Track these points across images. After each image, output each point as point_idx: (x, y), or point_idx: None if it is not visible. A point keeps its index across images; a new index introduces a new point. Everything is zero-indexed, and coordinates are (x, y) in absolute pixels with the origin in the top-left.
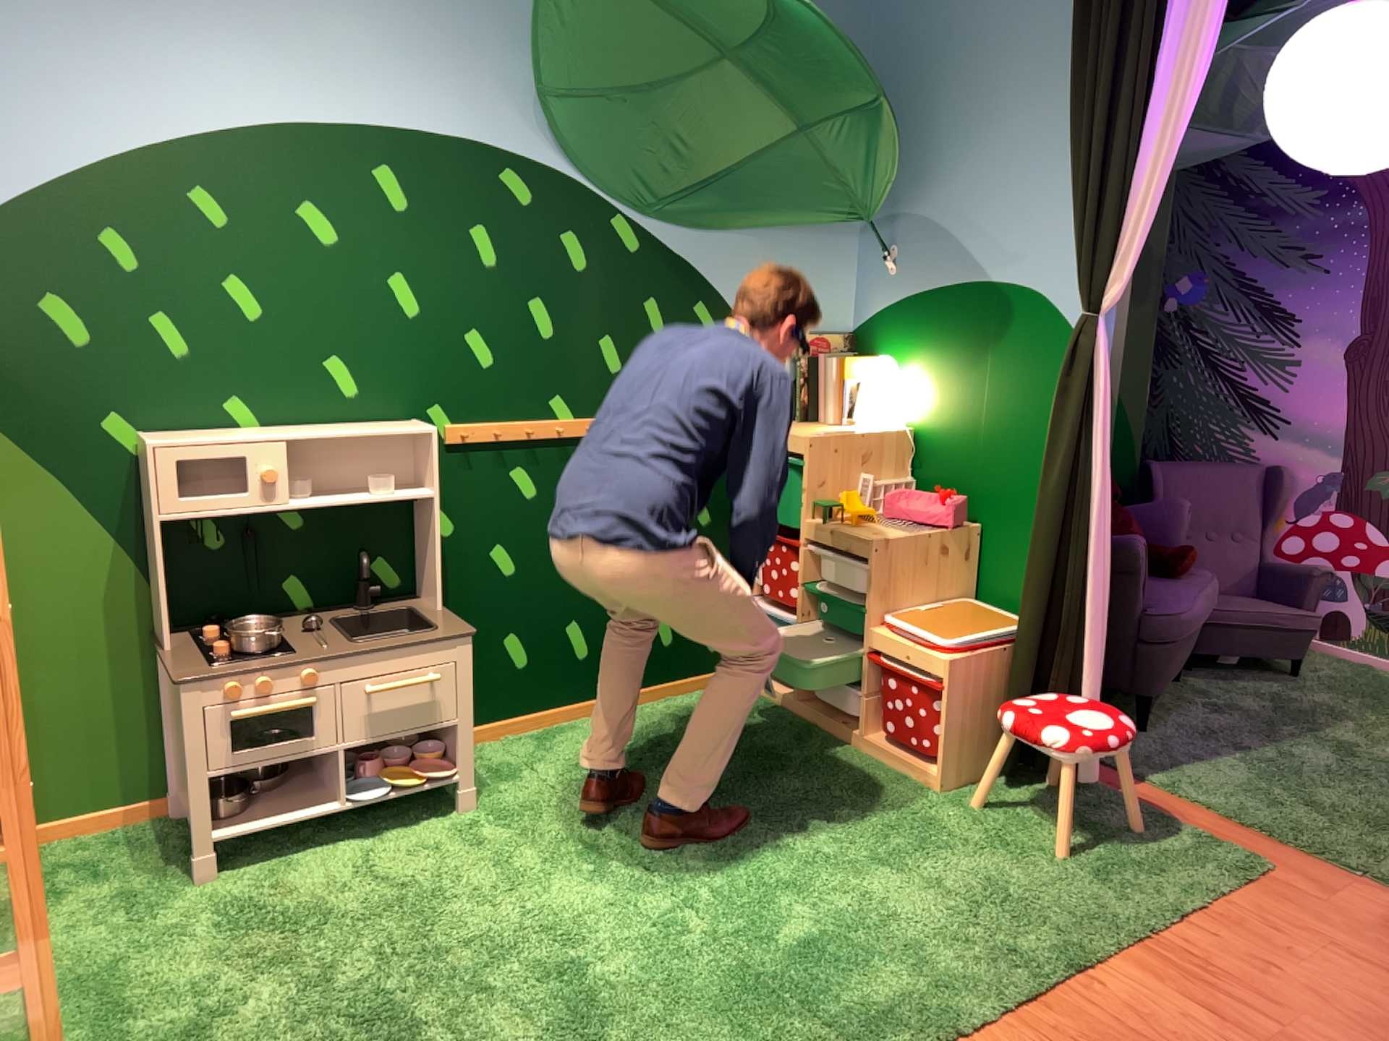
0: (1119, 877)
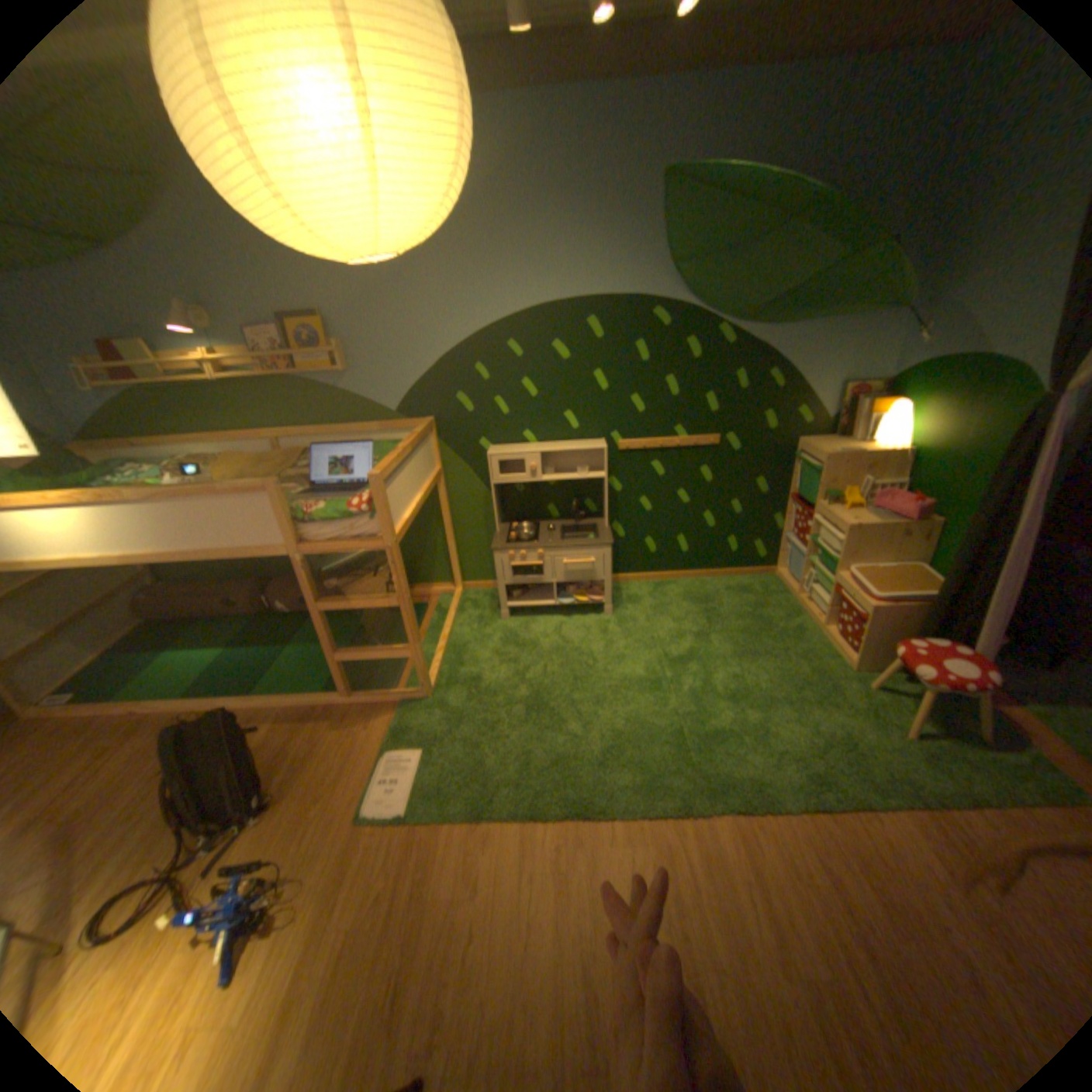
0: (945, 767)
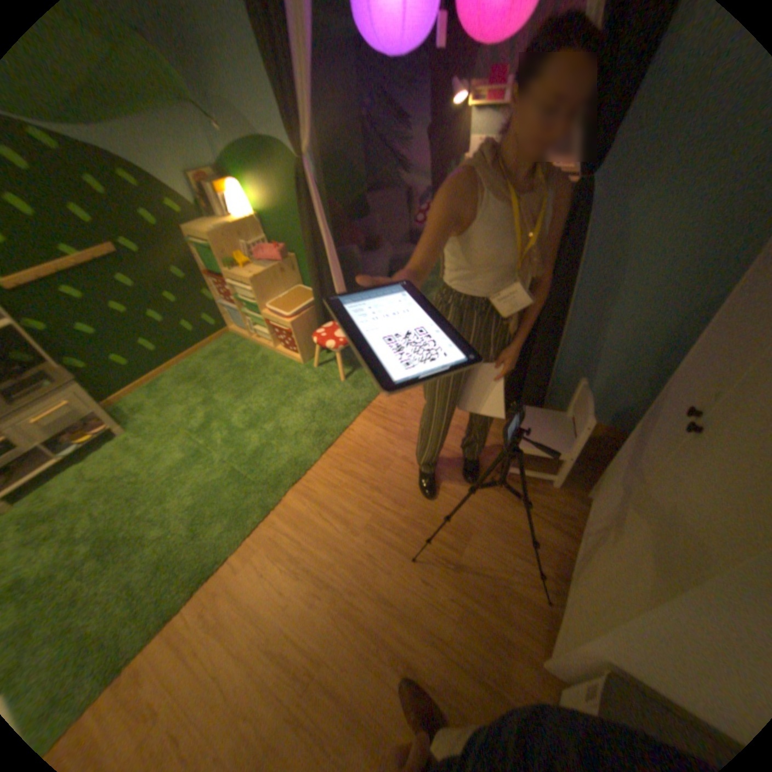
0: (359, 384)
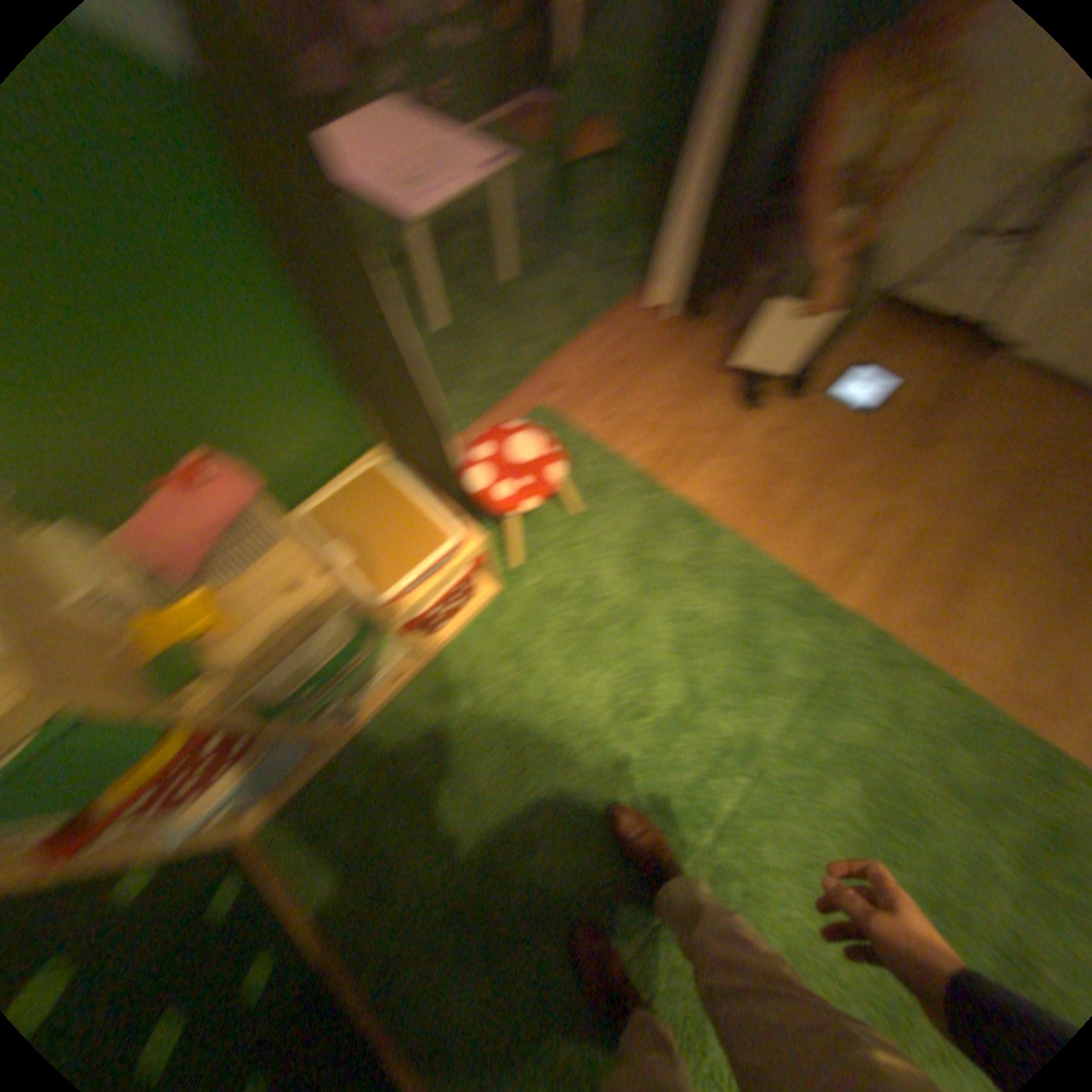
0: (589, 481)
